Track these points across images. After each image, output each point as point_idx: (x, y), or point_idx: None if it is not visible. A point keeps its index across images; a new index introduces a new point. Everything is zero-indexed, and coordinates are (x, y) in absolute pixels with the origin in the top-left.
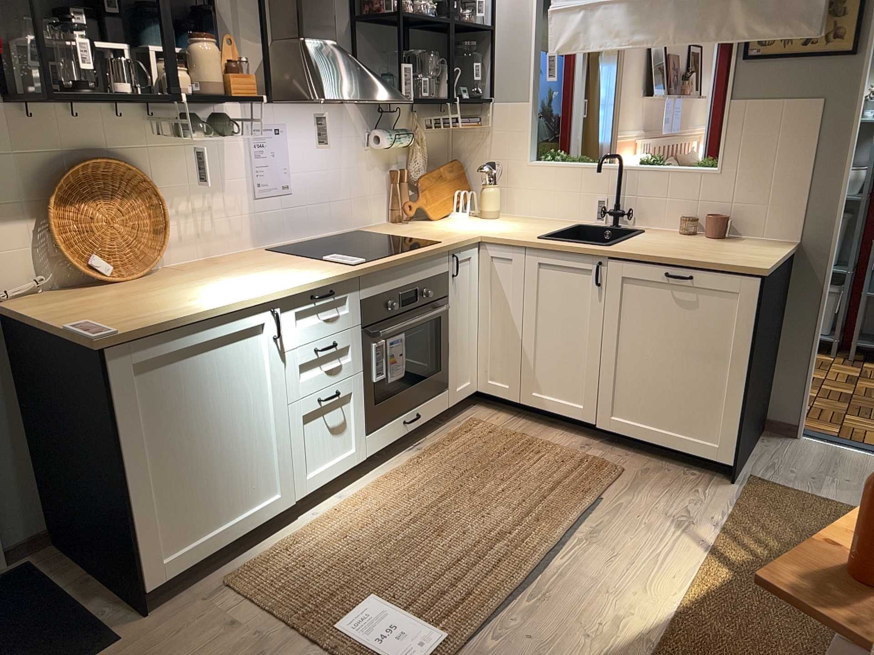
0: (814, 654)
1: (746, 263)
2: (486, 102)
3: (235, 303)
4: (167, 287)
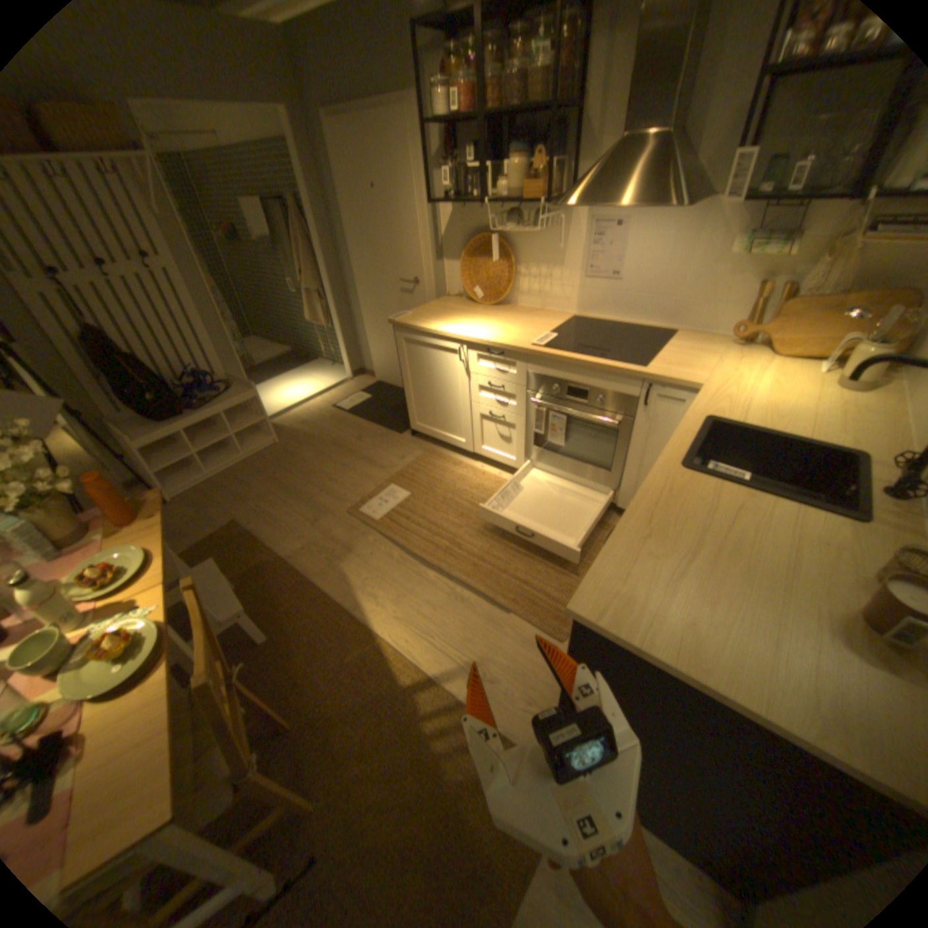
0: (315, 708)
1: (607, 591)
2: None
3: (441, 331)
4: (471, 314)
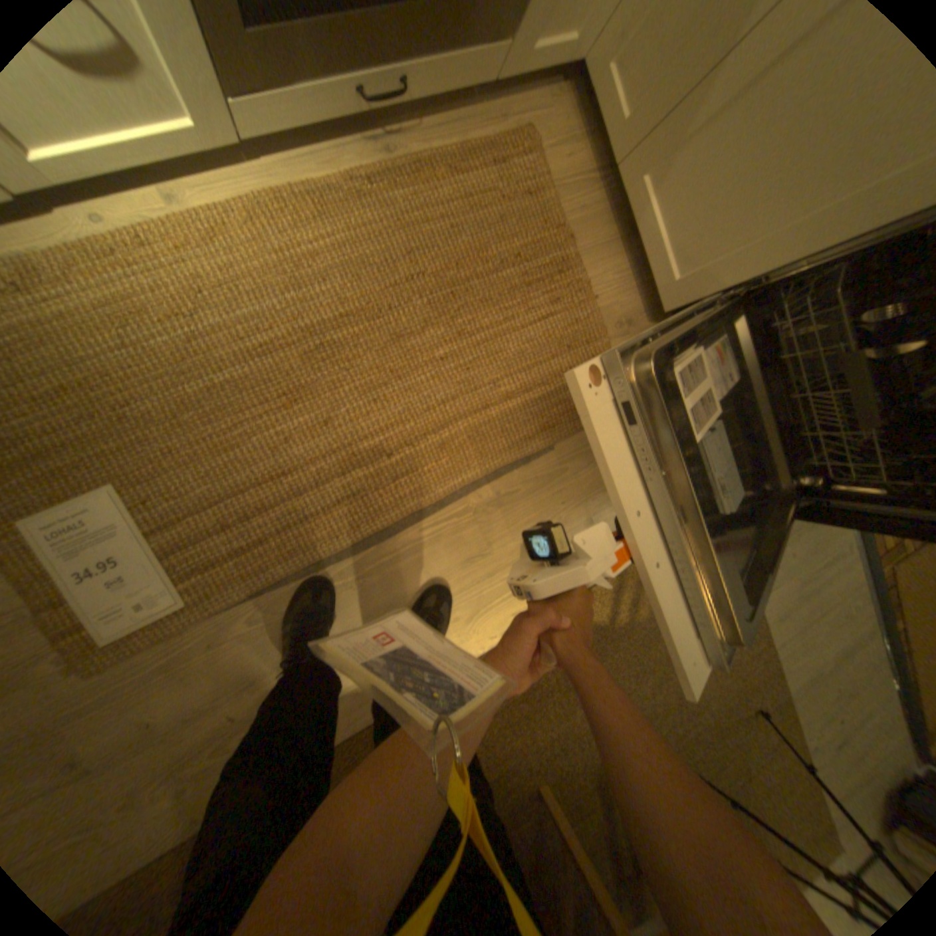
0: (537, 754)
1: None
2: None
3: None
4: None
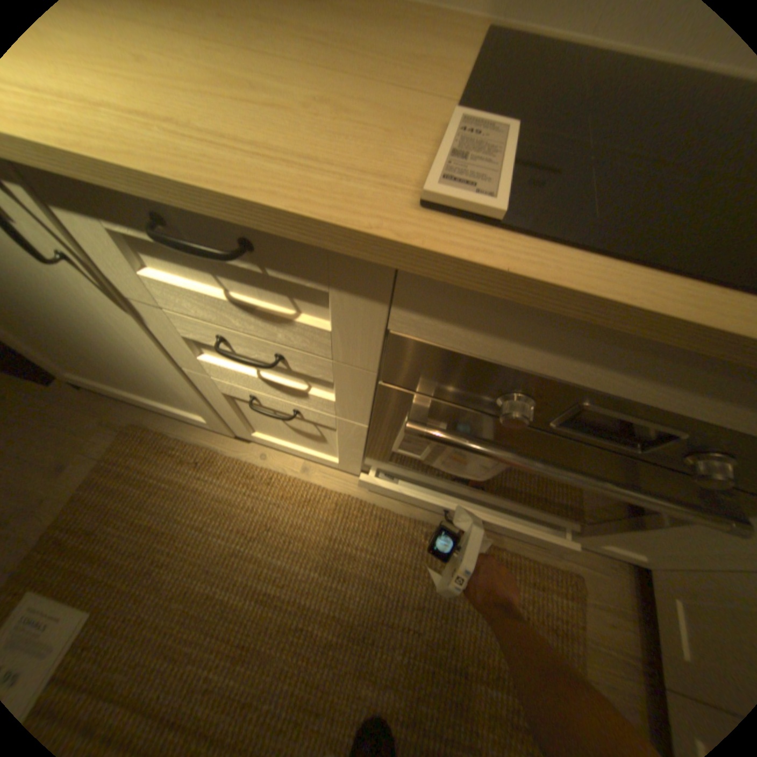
0: None
1: None
2: None
3: None
4: None
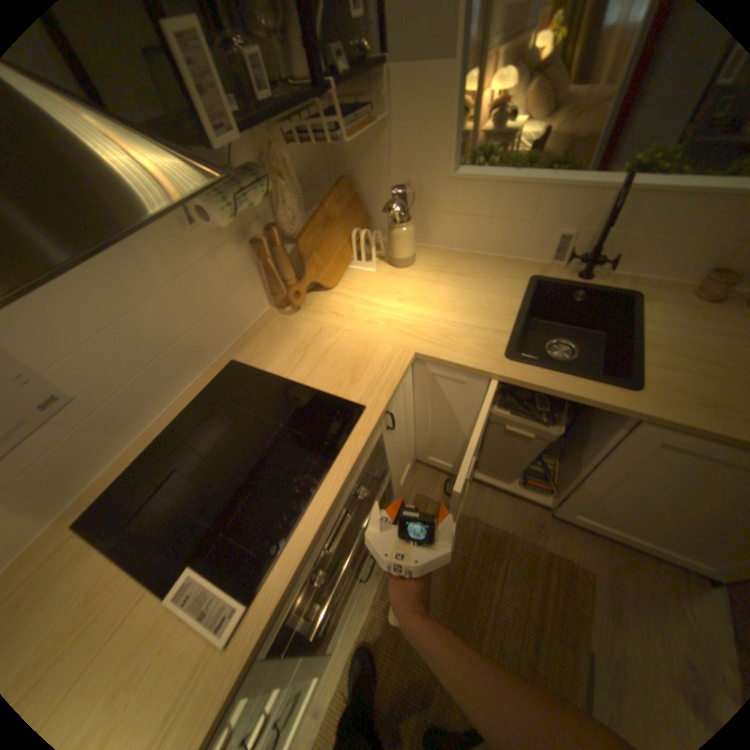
0: None
1: None
2: (374, 62)
3: None
4: None
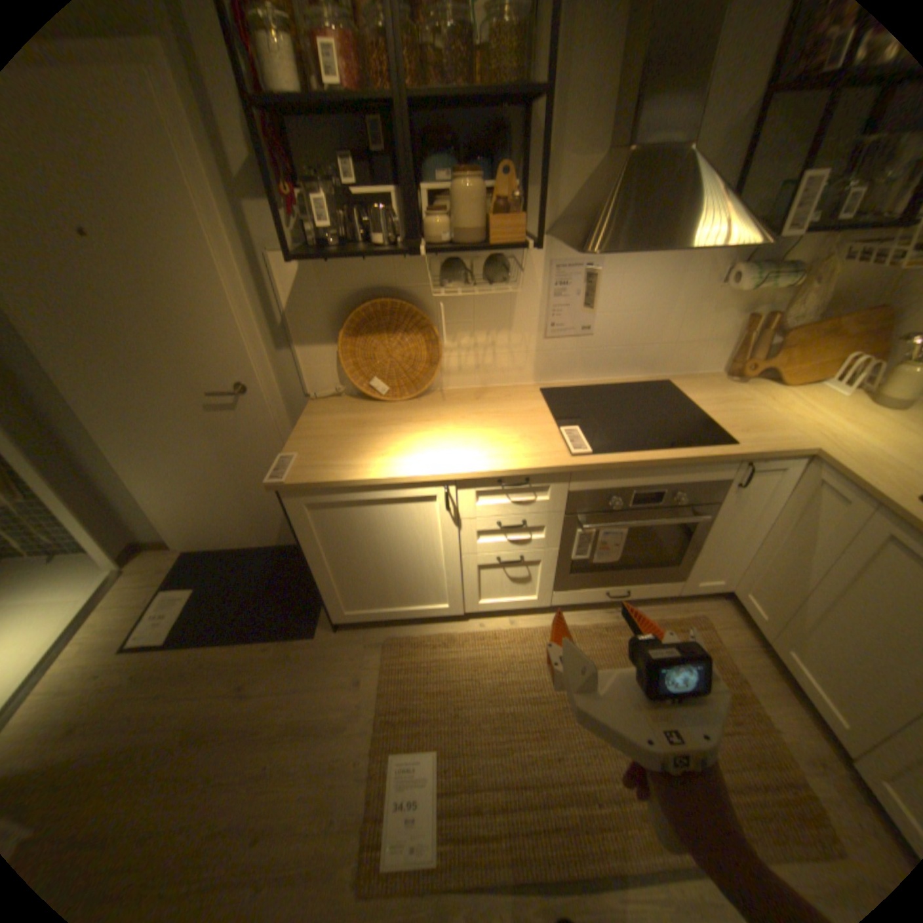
0: None
1: None
2: None
3: (403, 474)
4: (401, 422)
